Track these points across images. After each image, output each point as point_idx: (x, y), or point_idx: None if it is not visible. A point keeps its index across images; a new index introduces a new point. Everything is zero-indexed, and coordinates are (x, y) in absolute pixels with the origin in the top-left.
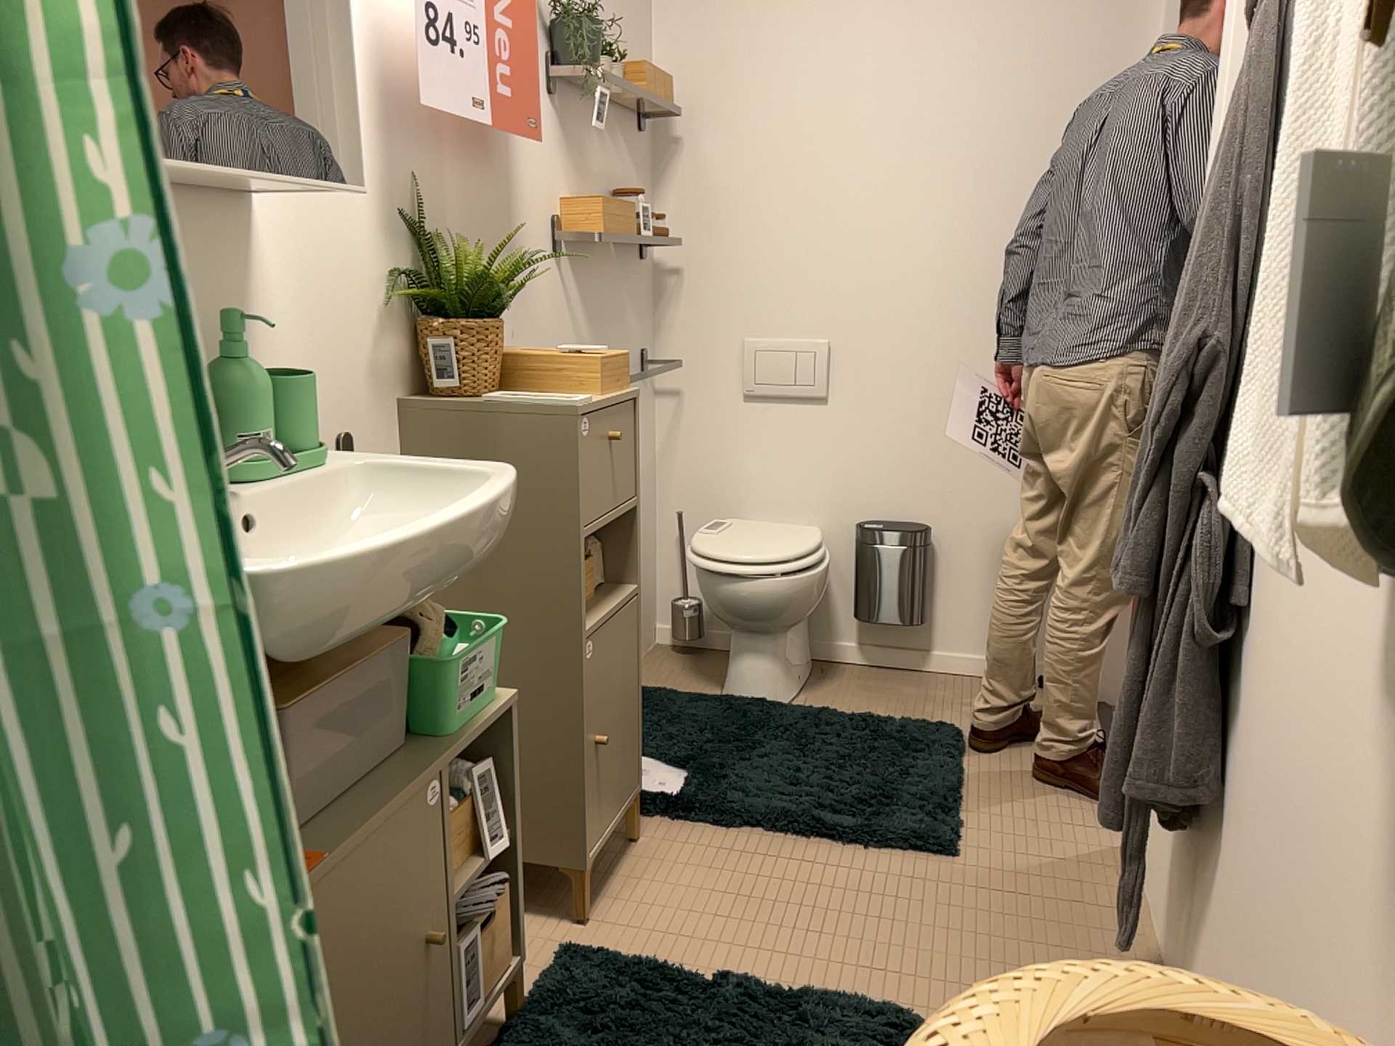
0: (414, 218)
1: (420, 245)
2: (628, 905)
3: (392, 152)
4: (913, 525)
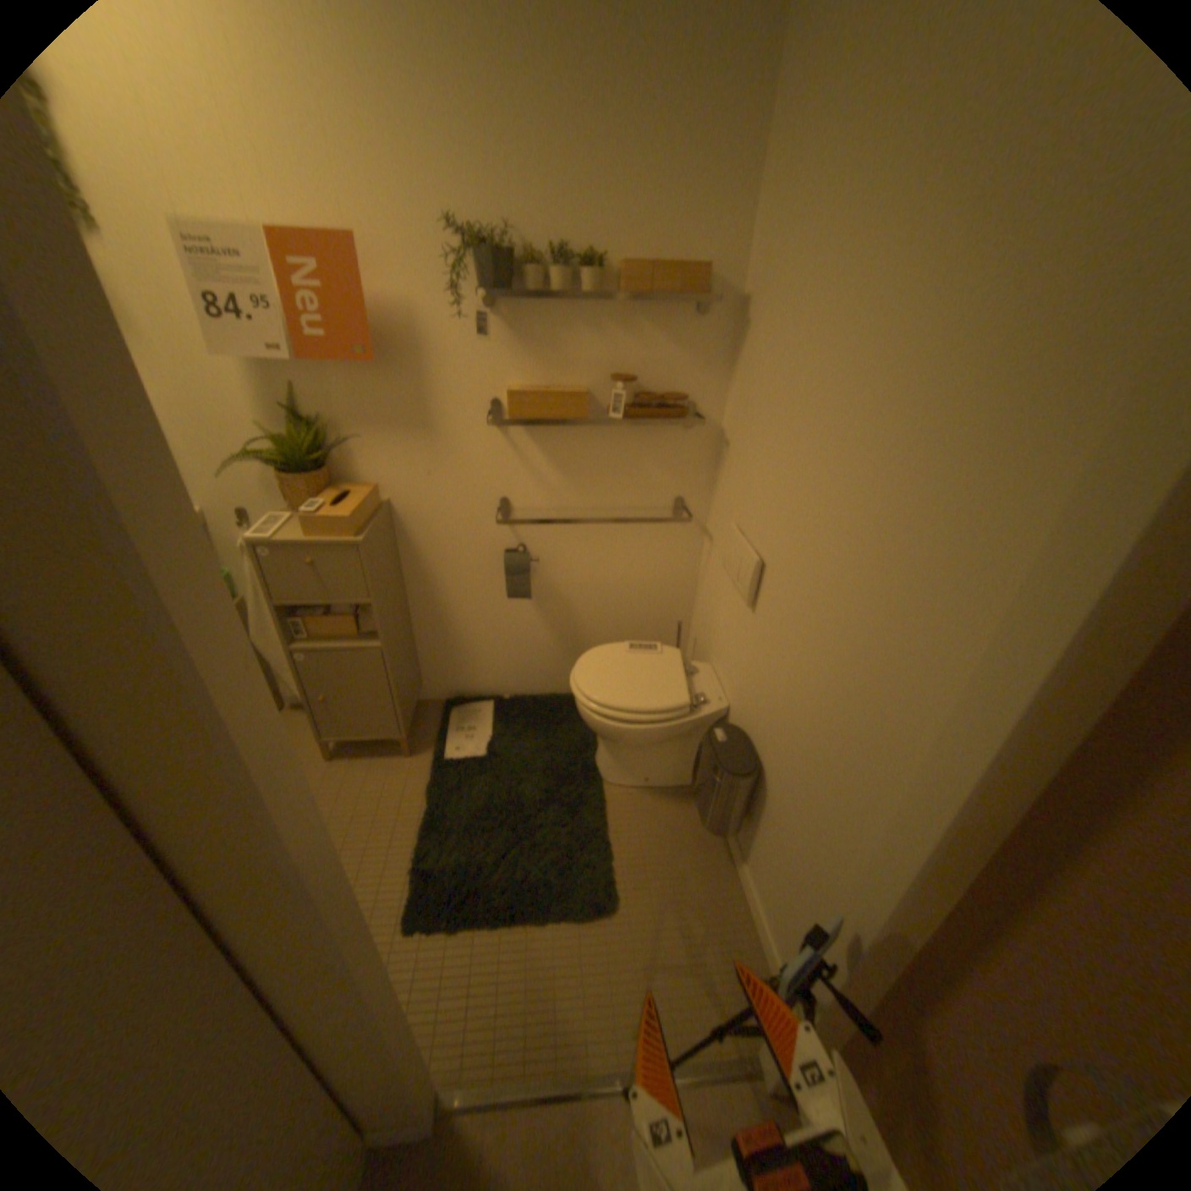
0: (287, 406)
1: (293, 422)
2: (338, 774)
3: (258, 370)
4: (750, 762)
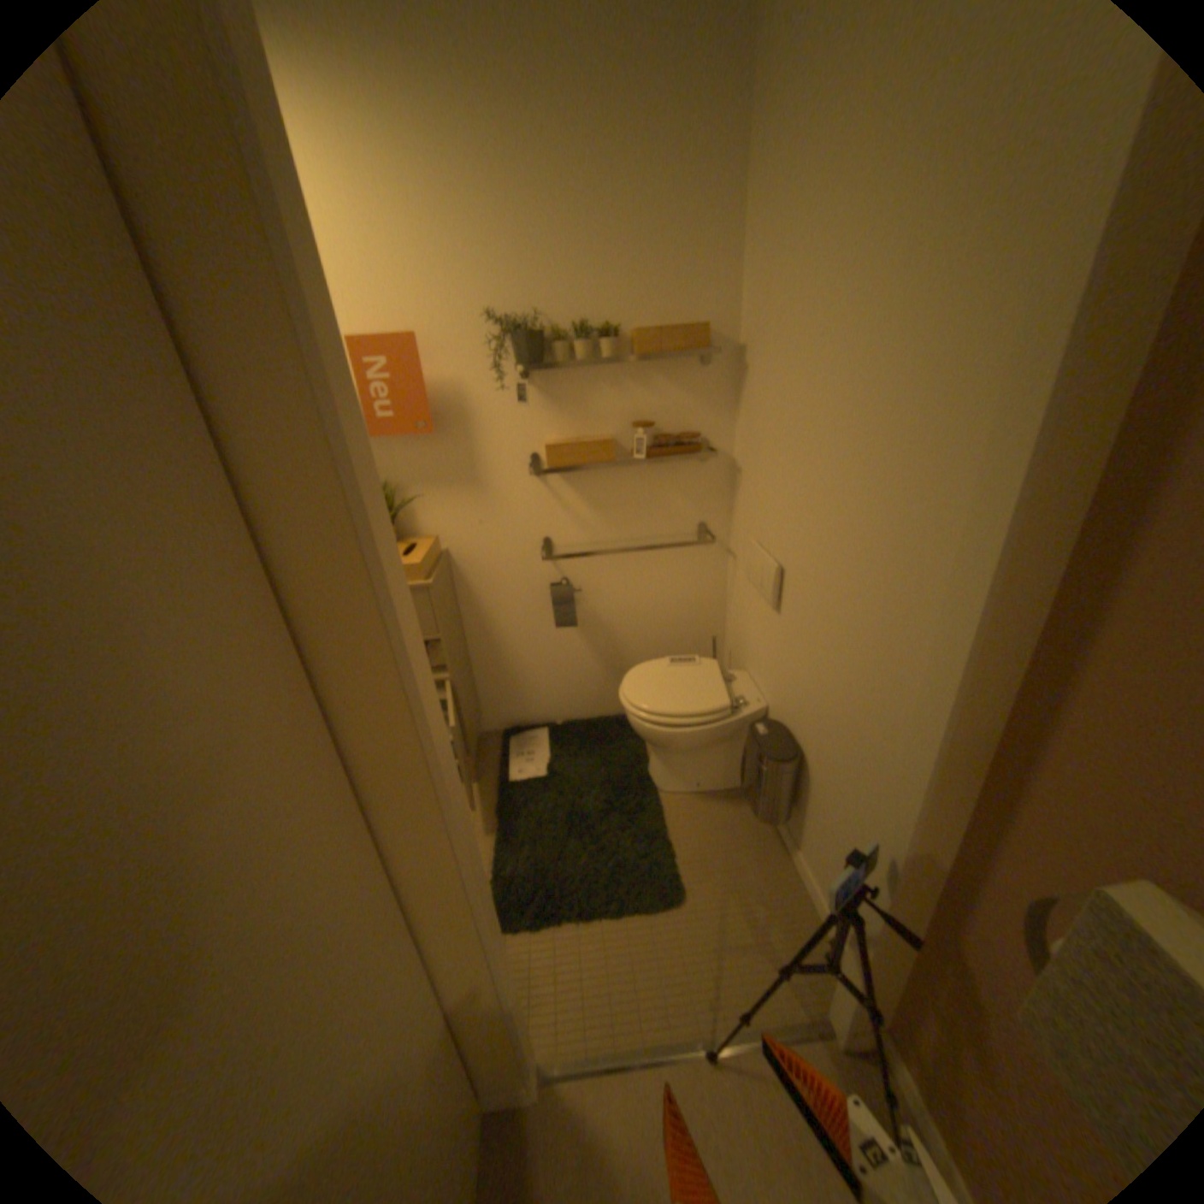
0: None
1: None
2: None
3: None
4: (792, 749)
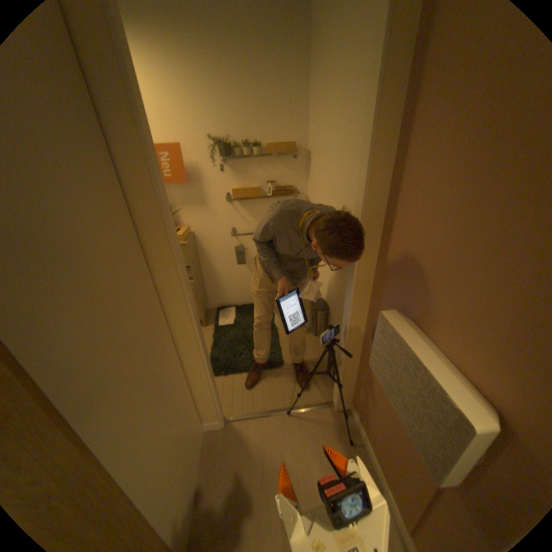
0: None
1: None
2: None
3: None
4: (324, 306)
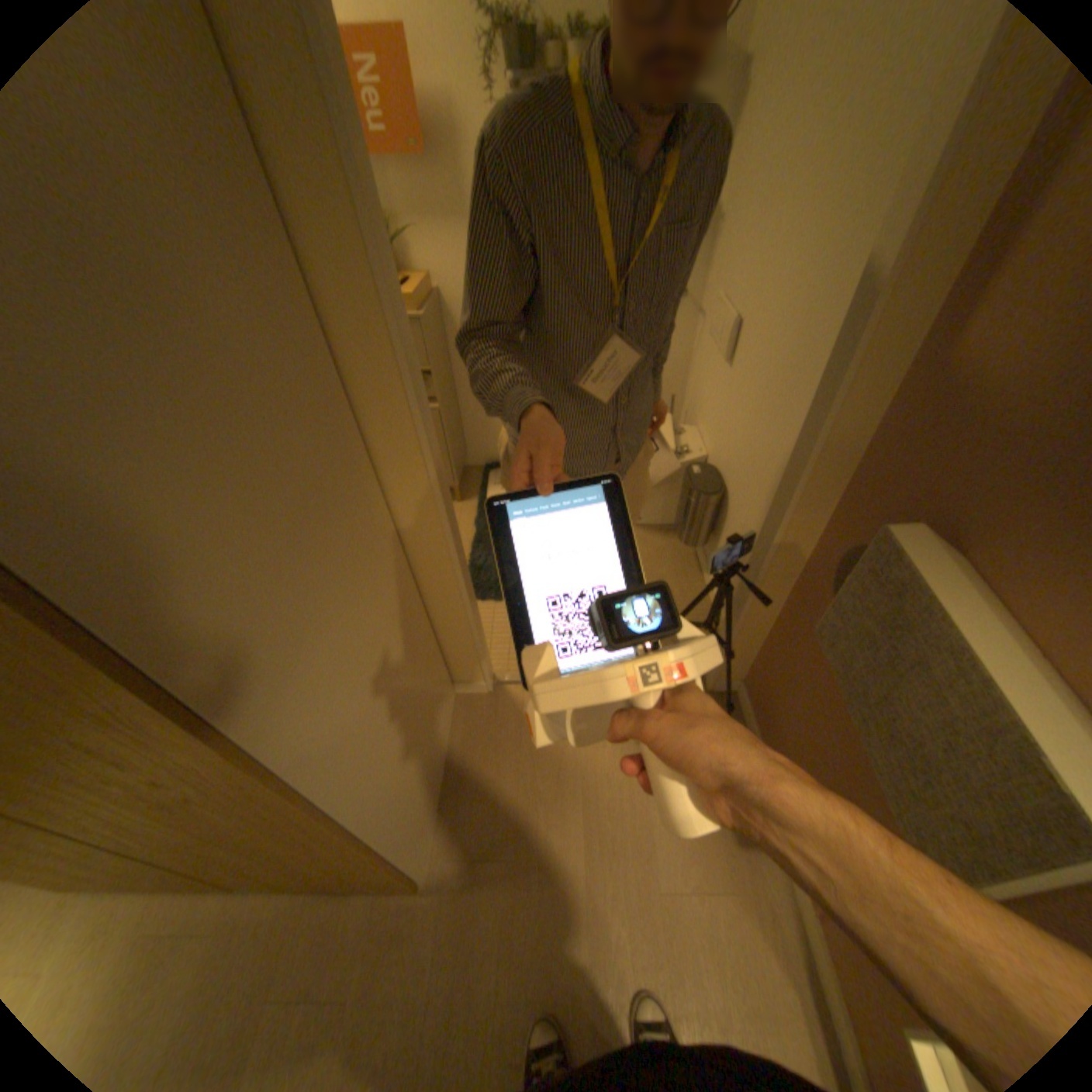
0: None
1: None
2: None
3: None
4: (717, 485)
